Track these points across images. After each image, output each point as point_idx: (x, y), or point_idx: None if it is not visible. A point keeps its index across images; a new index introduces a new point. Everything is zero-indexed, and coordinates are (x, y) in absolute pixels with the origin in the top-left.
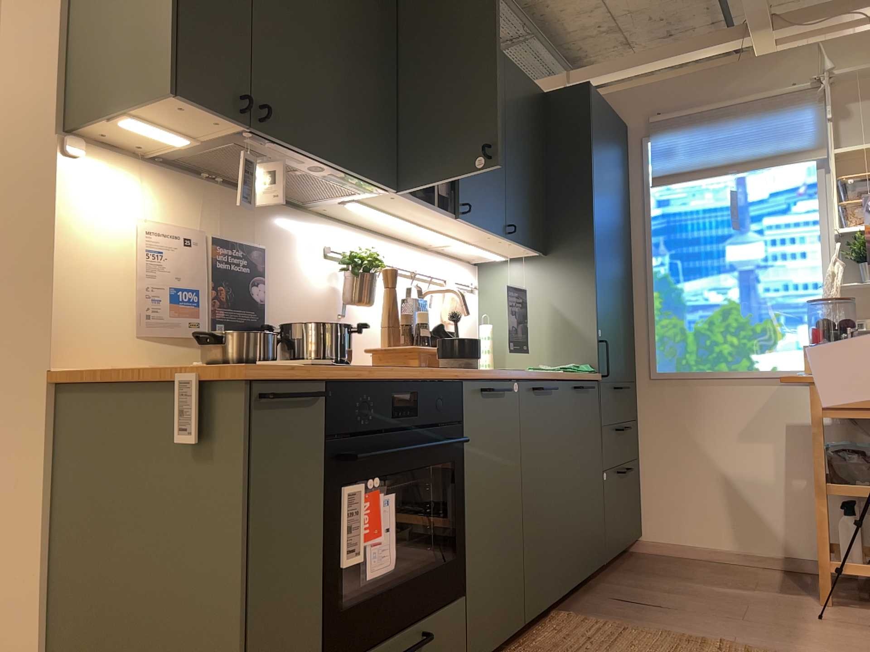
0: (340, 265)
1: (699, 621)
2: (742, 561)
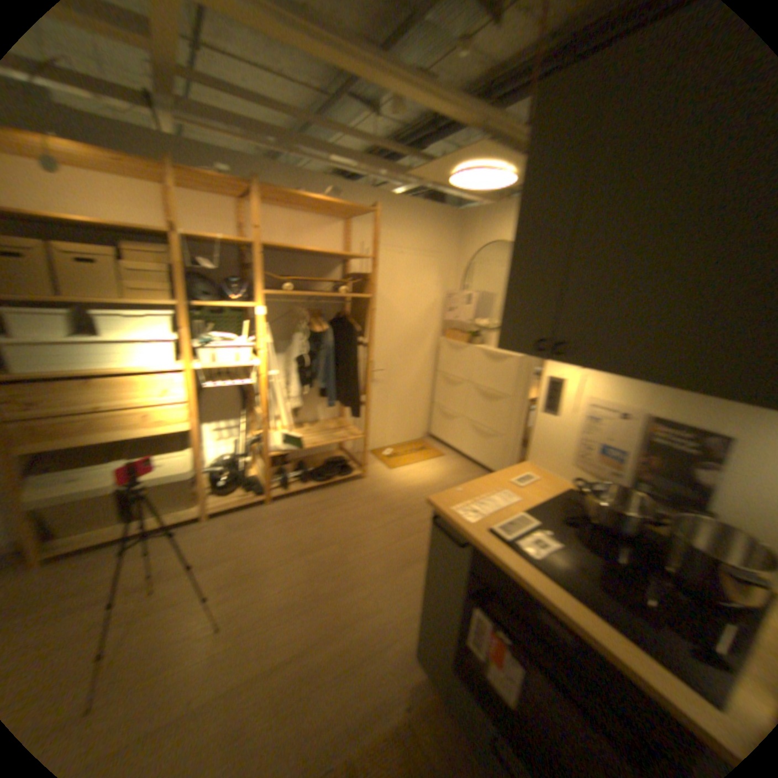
0: None
1: None
2: None
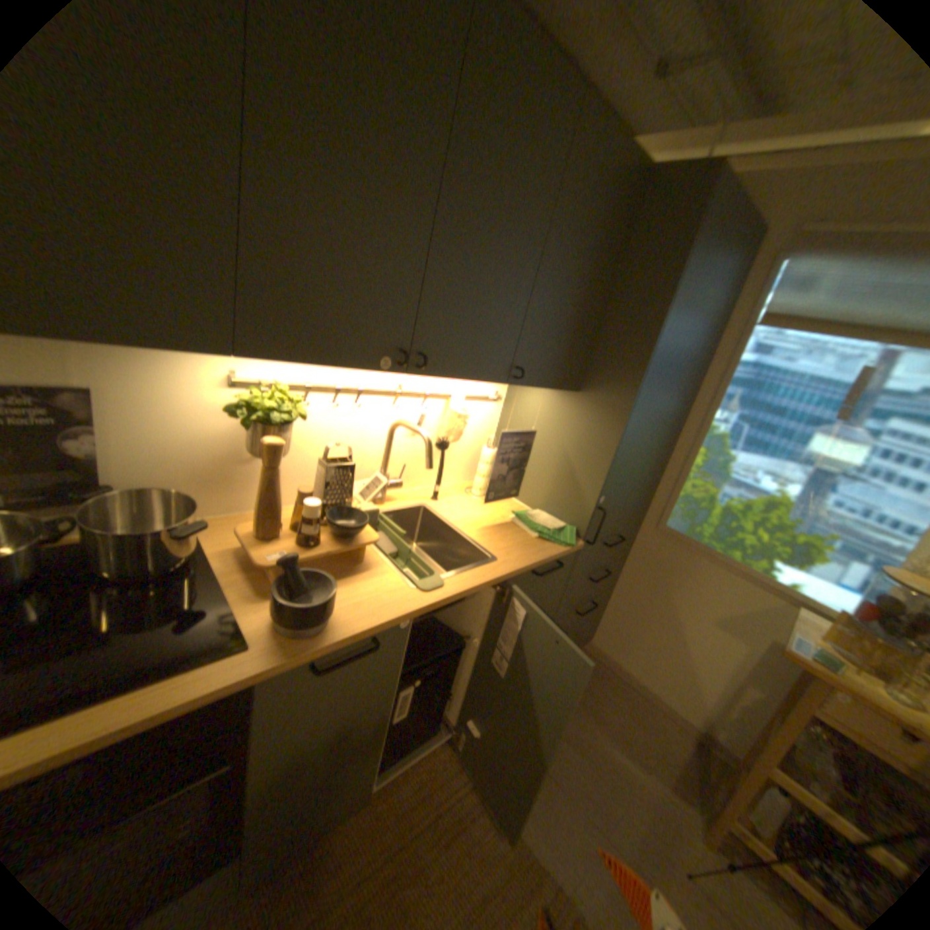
0: (234, 409)
1: (564, 824)
2: (666, 714)
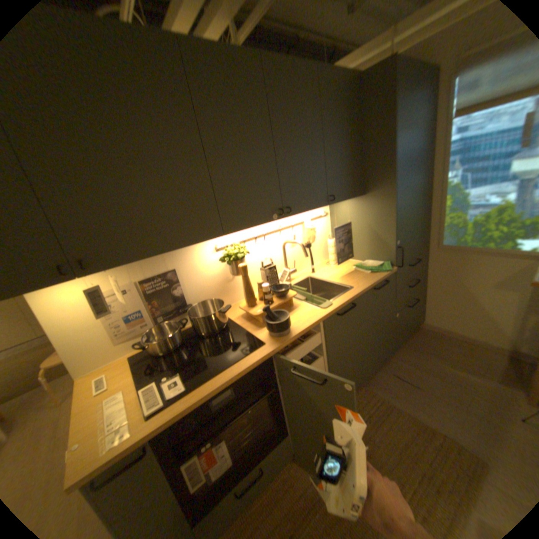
0: (221, 260)
1: (437, 409)
2: (483, 347)
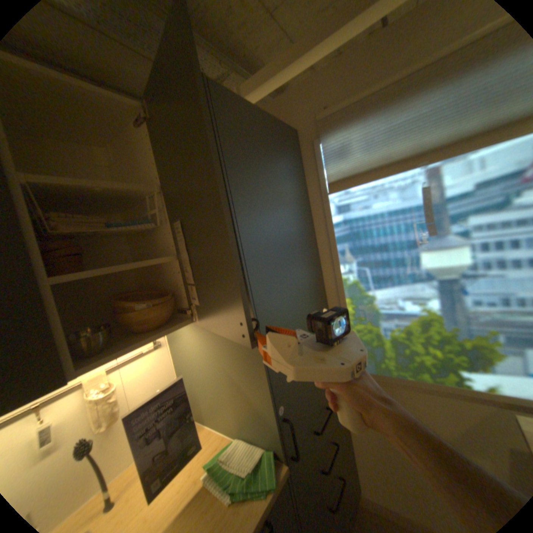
0: None
1: None
2: None
